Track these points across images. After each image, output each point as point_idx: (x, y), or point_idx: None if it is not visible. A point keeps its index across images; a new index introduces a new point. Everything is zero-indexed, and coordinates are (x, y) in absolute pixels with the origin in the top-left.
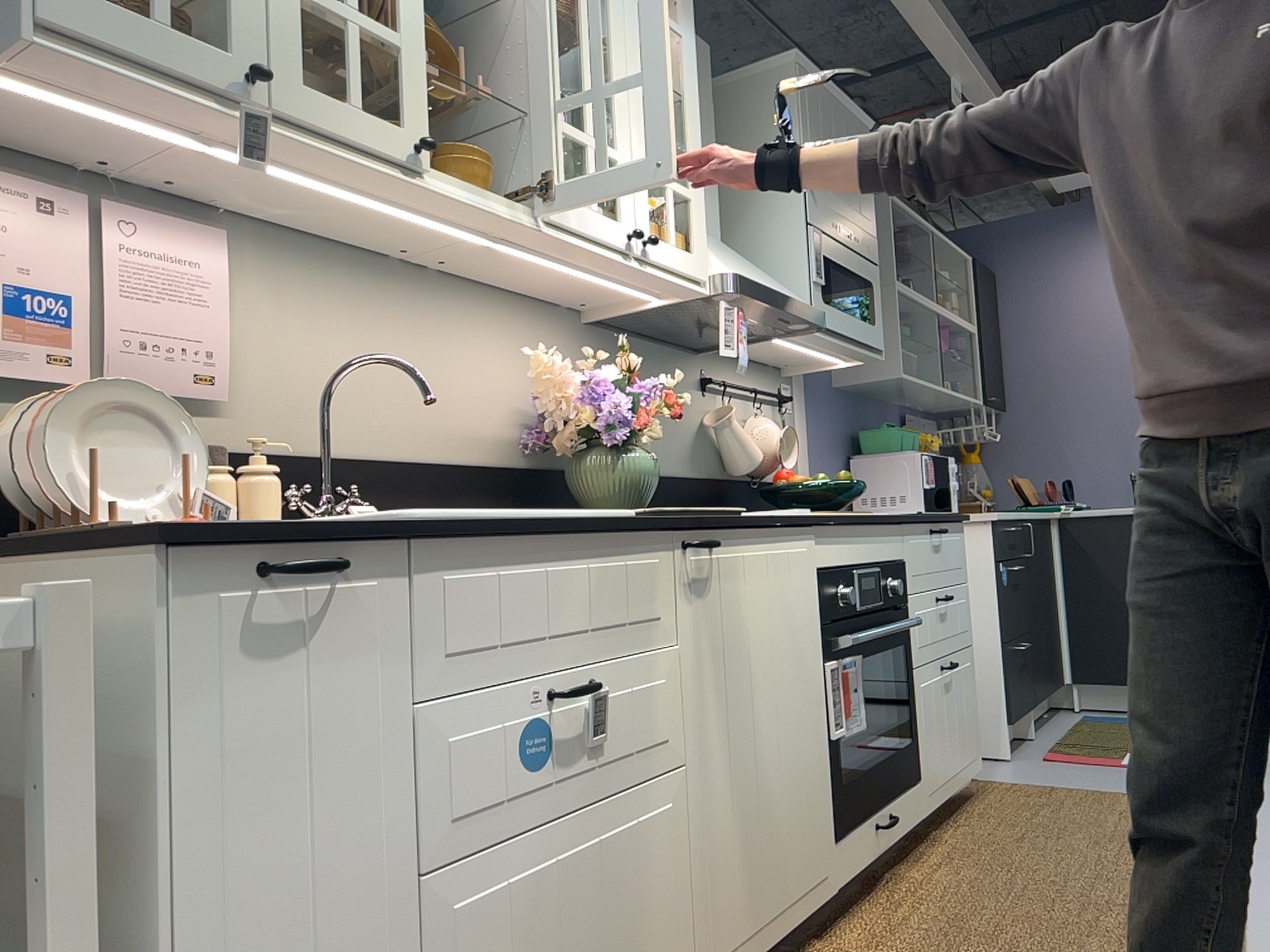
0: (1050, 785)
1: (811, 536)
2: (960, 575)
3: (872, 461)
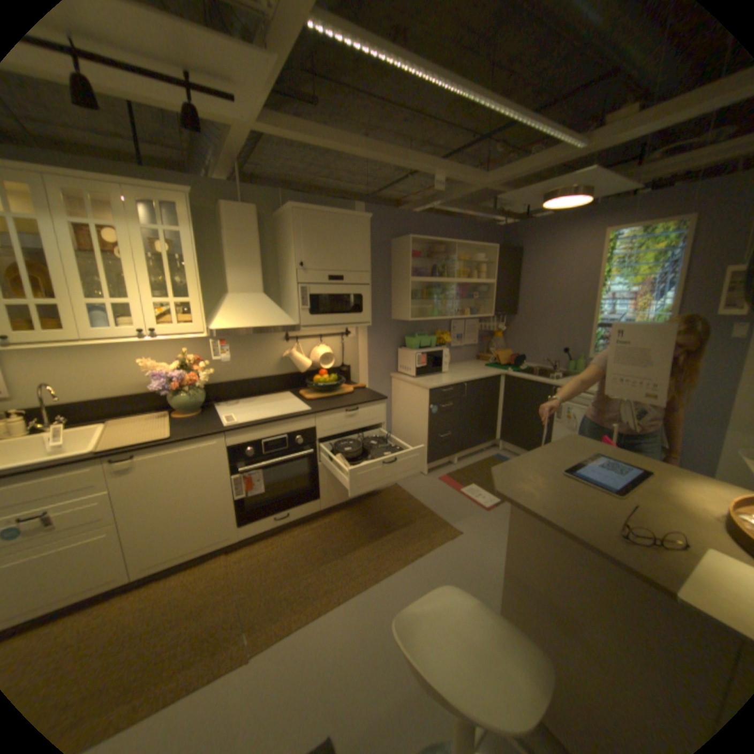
0: (412, 497)
1: (219, 437)
2: (374, 421)
3: (404, 351)
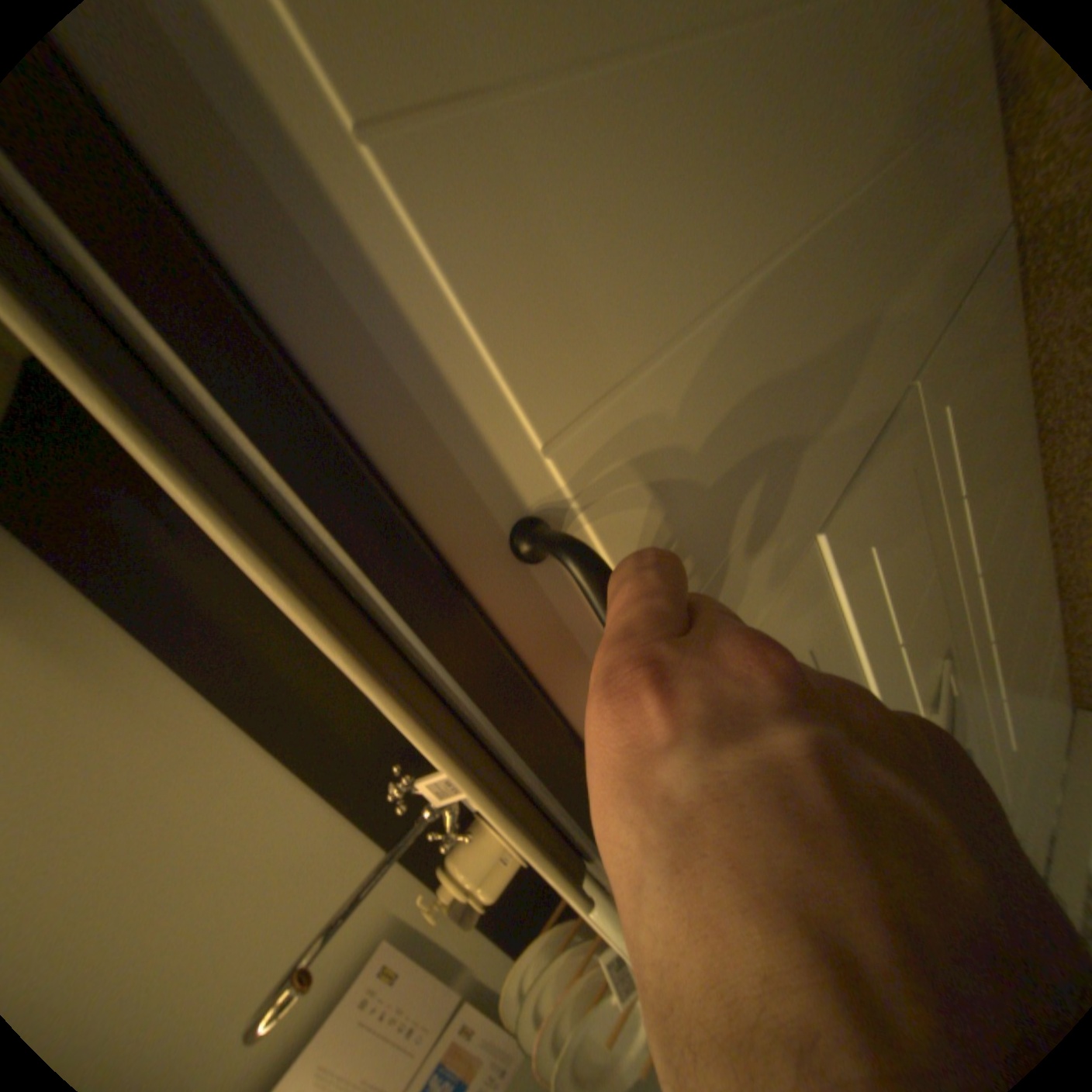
0: None
1: None
2: None
3: None
